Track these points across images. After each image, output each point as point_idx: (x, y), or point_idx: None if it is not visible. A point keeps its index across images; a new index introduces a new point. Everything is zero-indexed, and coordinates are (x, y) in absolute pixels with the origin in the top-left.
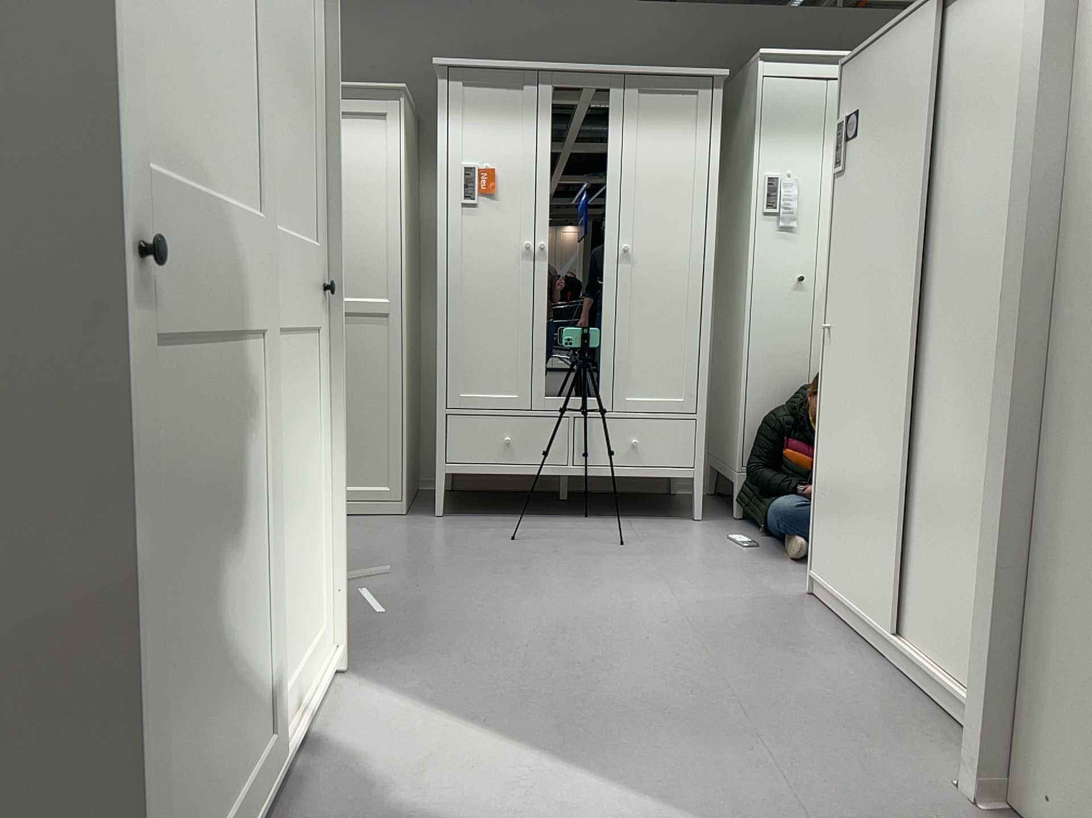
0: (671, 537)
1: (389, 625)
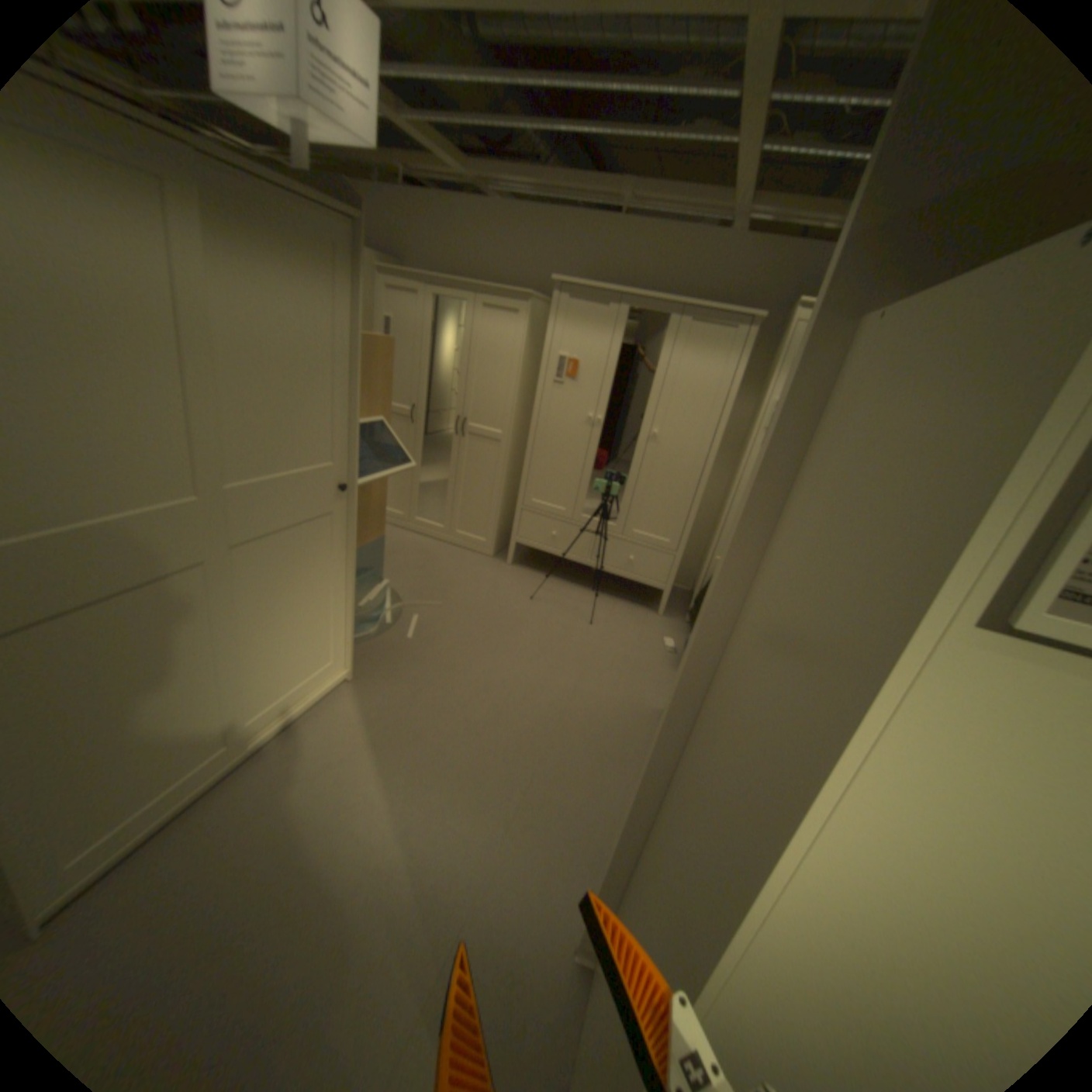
0: (628, 626)
1: (408, 648)
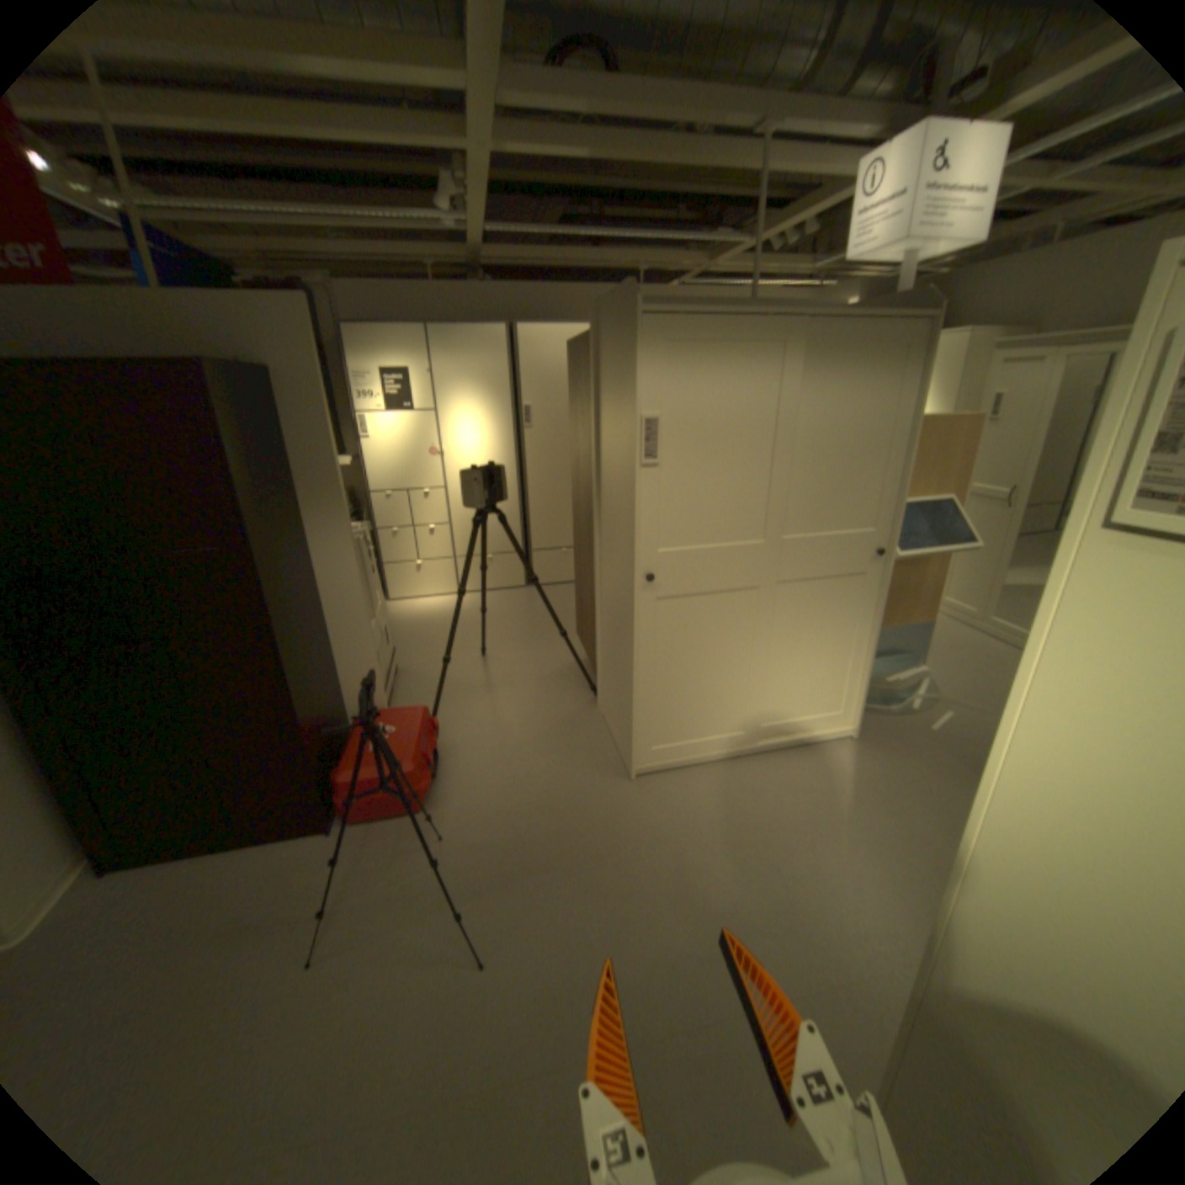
0: None
1: (928, 738)
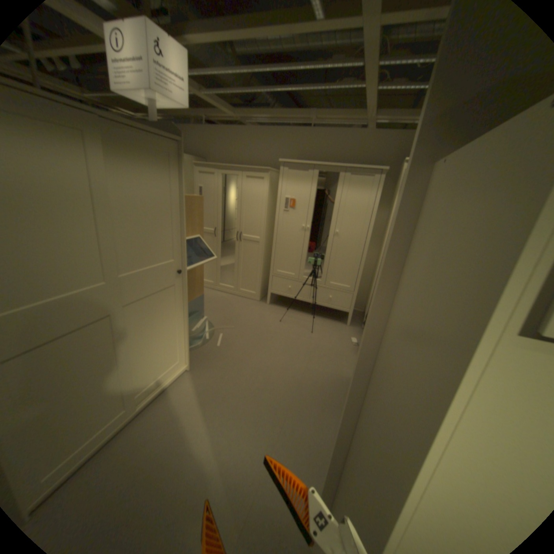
0: (331, 332)
1: (217, 351)
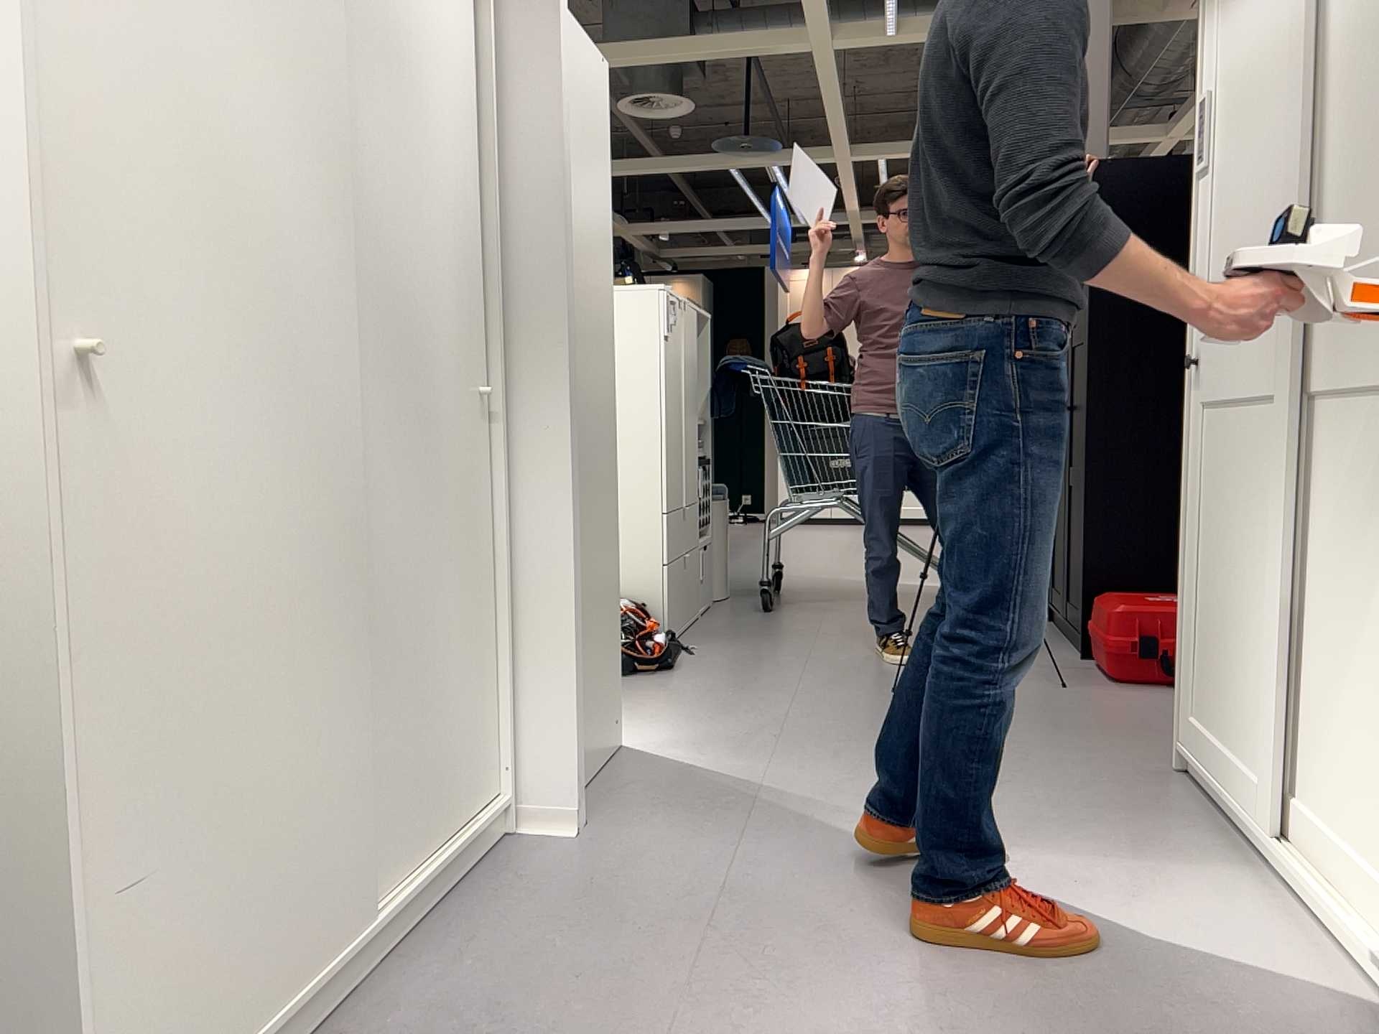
0: None
1: None
